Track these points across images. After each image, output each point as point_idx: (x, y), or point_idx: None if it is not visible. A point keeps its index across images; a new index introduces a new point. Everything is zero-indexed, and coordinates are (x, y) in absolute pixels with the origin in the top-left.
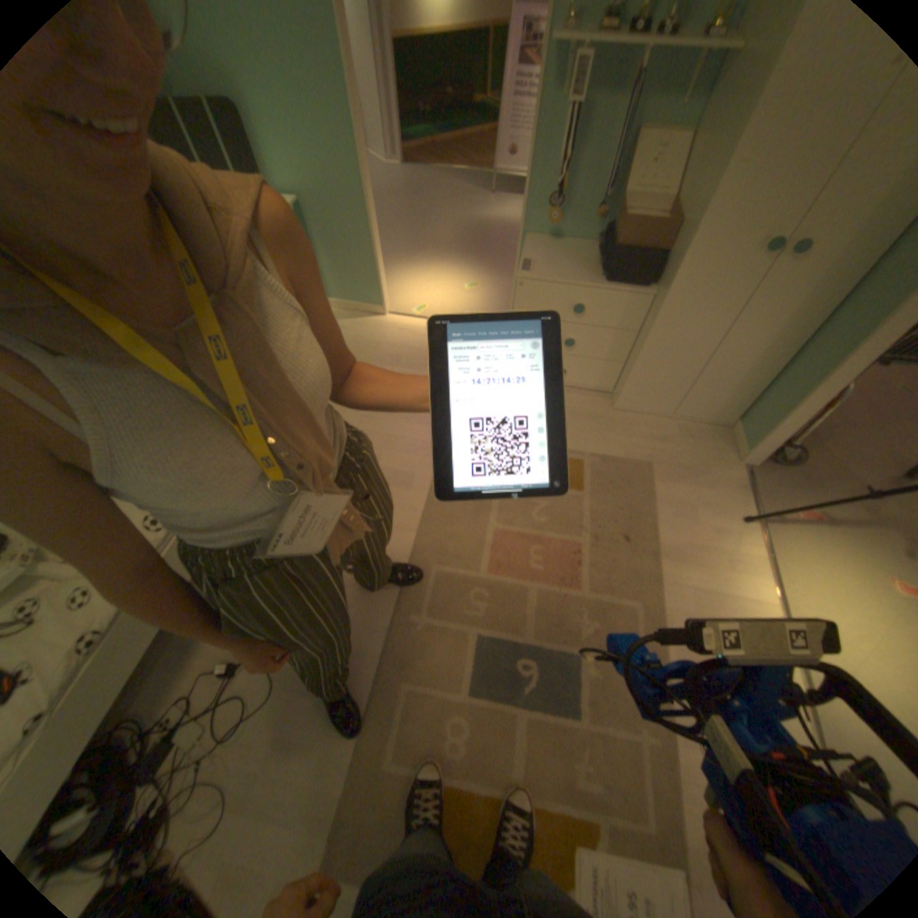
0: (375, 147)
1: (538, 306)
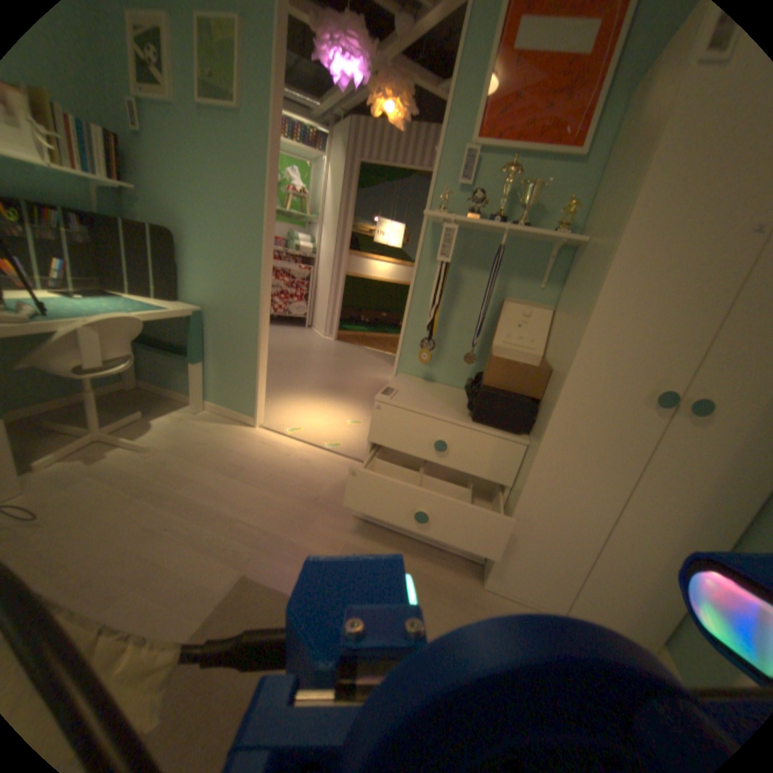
0: (319, 329)
1: (396, 437)
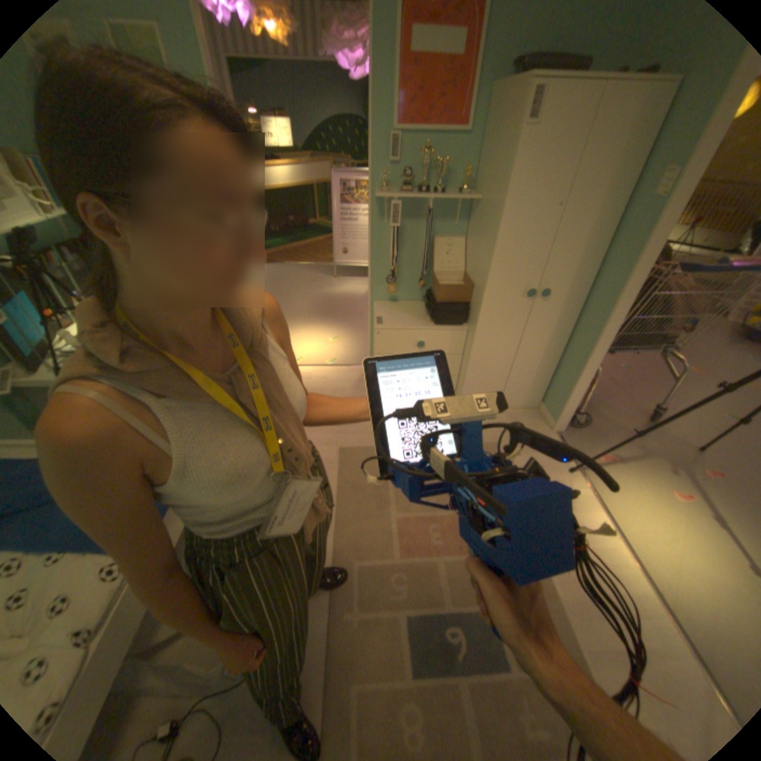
0: None
1: (392, 346)
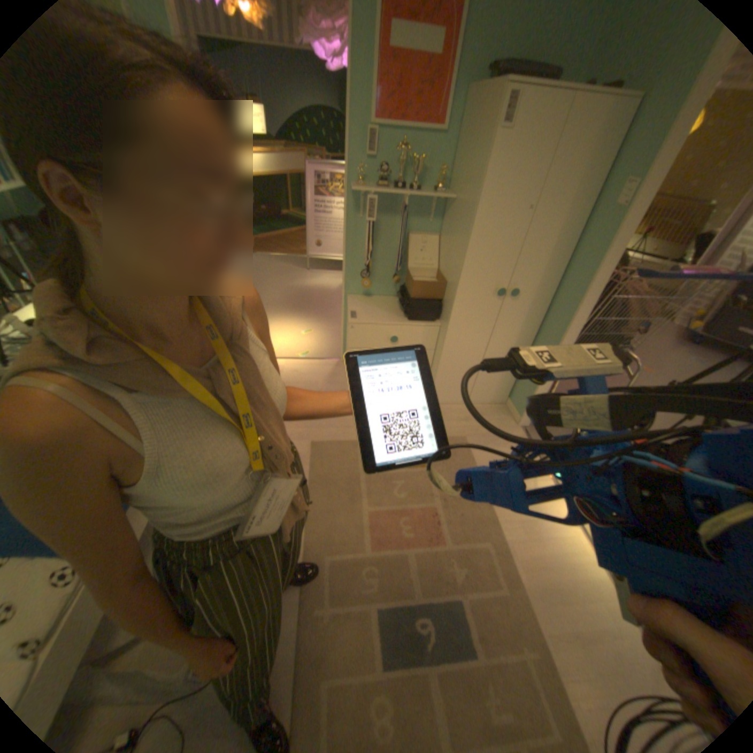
0: None
1: (365, 340)
